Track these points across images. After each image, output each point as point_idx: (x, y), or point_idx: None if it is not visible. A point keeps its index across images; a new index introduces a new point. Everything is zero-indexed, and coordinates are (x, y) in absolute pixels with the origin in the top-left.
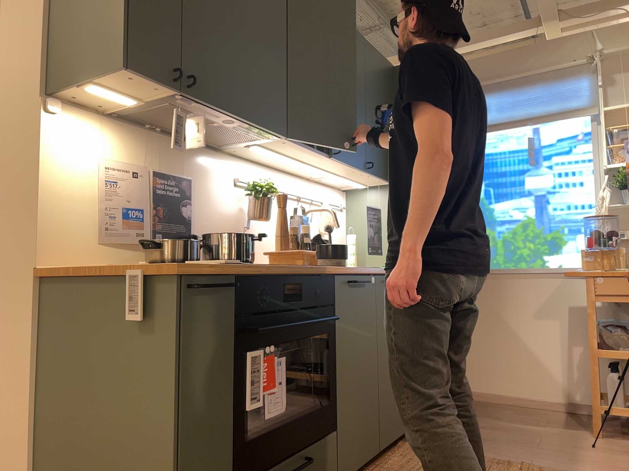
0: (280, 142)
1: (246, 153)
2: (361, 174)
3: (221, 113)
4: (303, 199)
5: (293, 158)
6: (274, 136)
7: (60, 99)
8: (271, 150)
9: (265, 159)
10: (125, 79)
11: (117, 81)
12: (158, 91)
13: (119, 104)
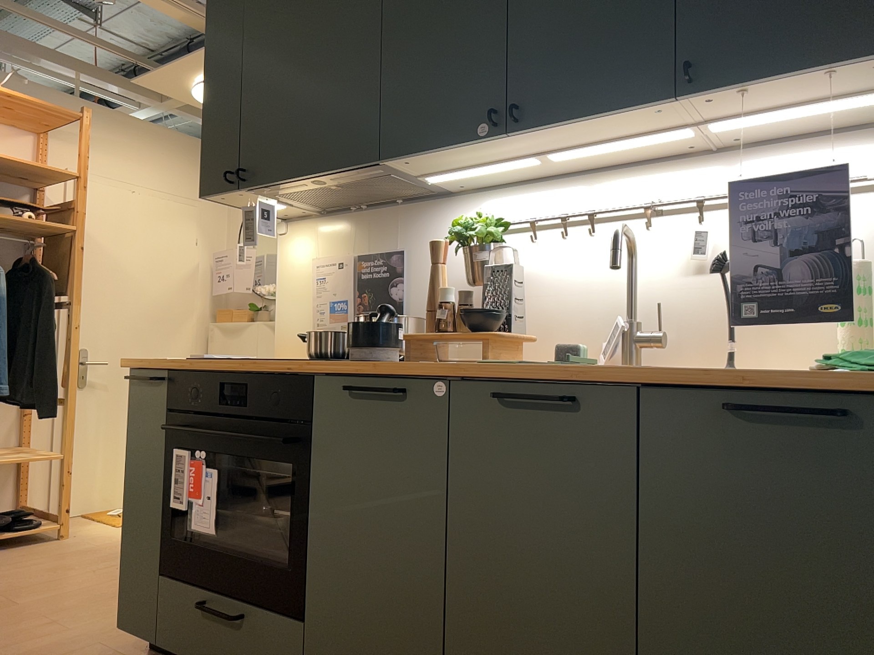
0: (414, 164)
1: (483, 180)
2: (715, 102)
3: (291, 183)
4: (675, 208)
5: (504, 160)
6: (385, 165)
7: (290, 219)
8: (448, 171)
9: (524, 173)
10: (226, 200)
11: (234, 202)
12: (247, 195)
13: (292, 208)
